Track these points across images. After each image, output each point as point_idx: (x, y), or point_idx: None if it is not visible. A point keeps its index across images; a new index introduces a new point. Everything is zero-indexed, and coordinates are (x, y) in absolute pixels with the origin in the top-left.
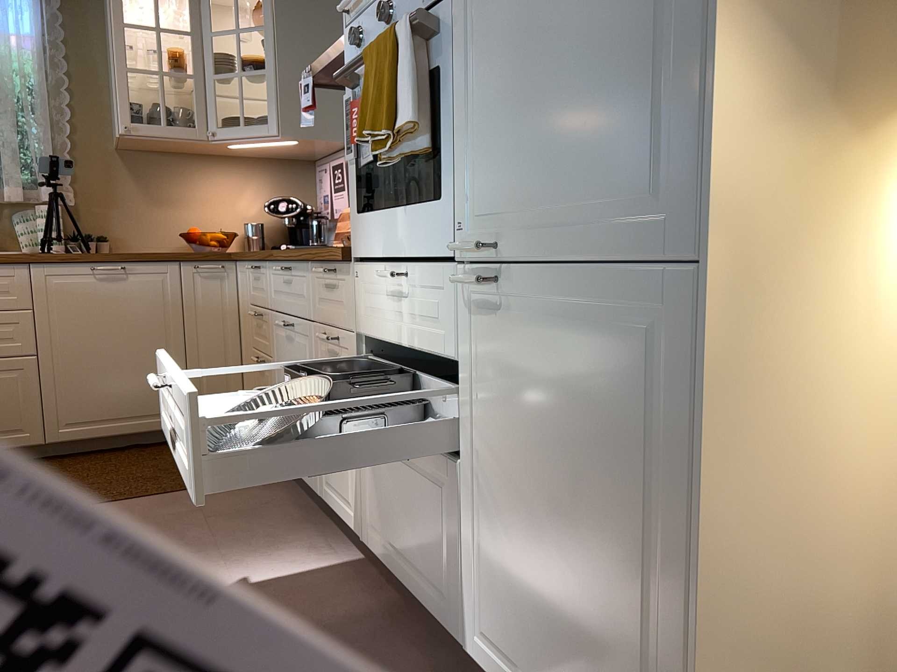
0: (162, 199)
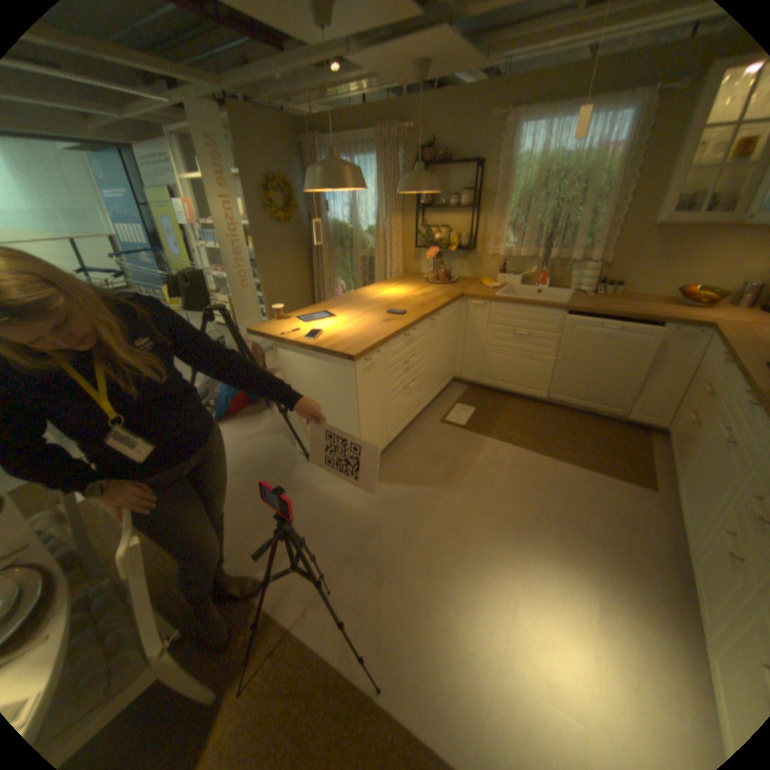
0: (676, 258)
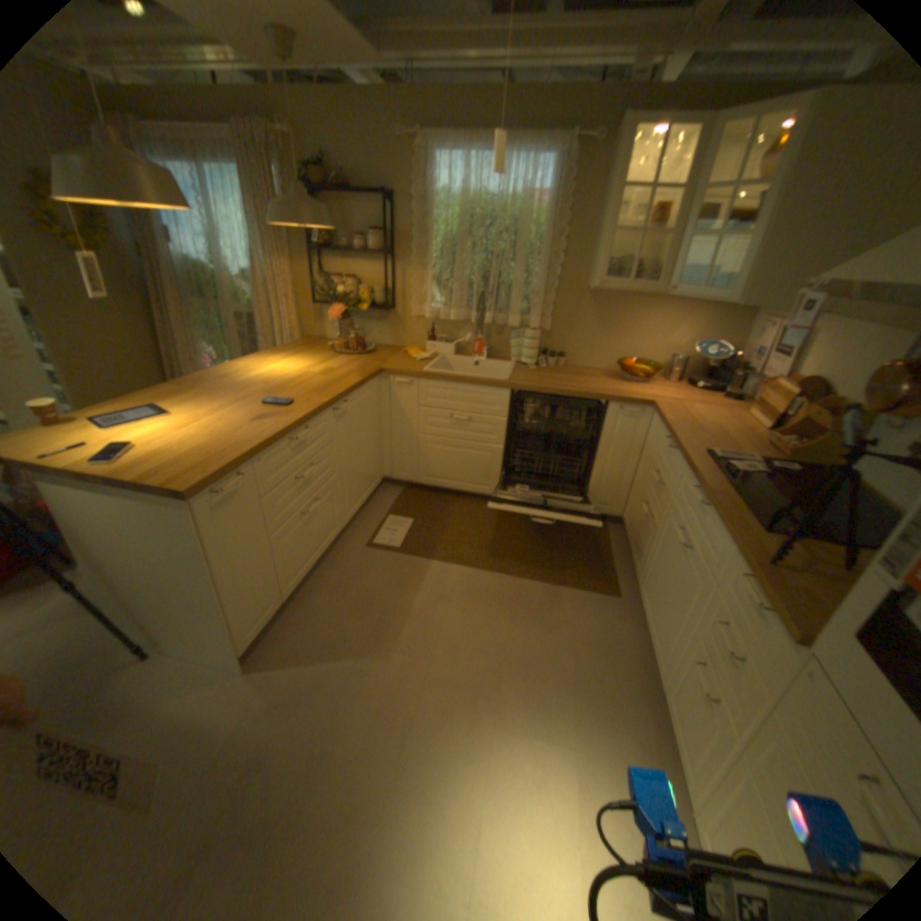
0: (612, 328)
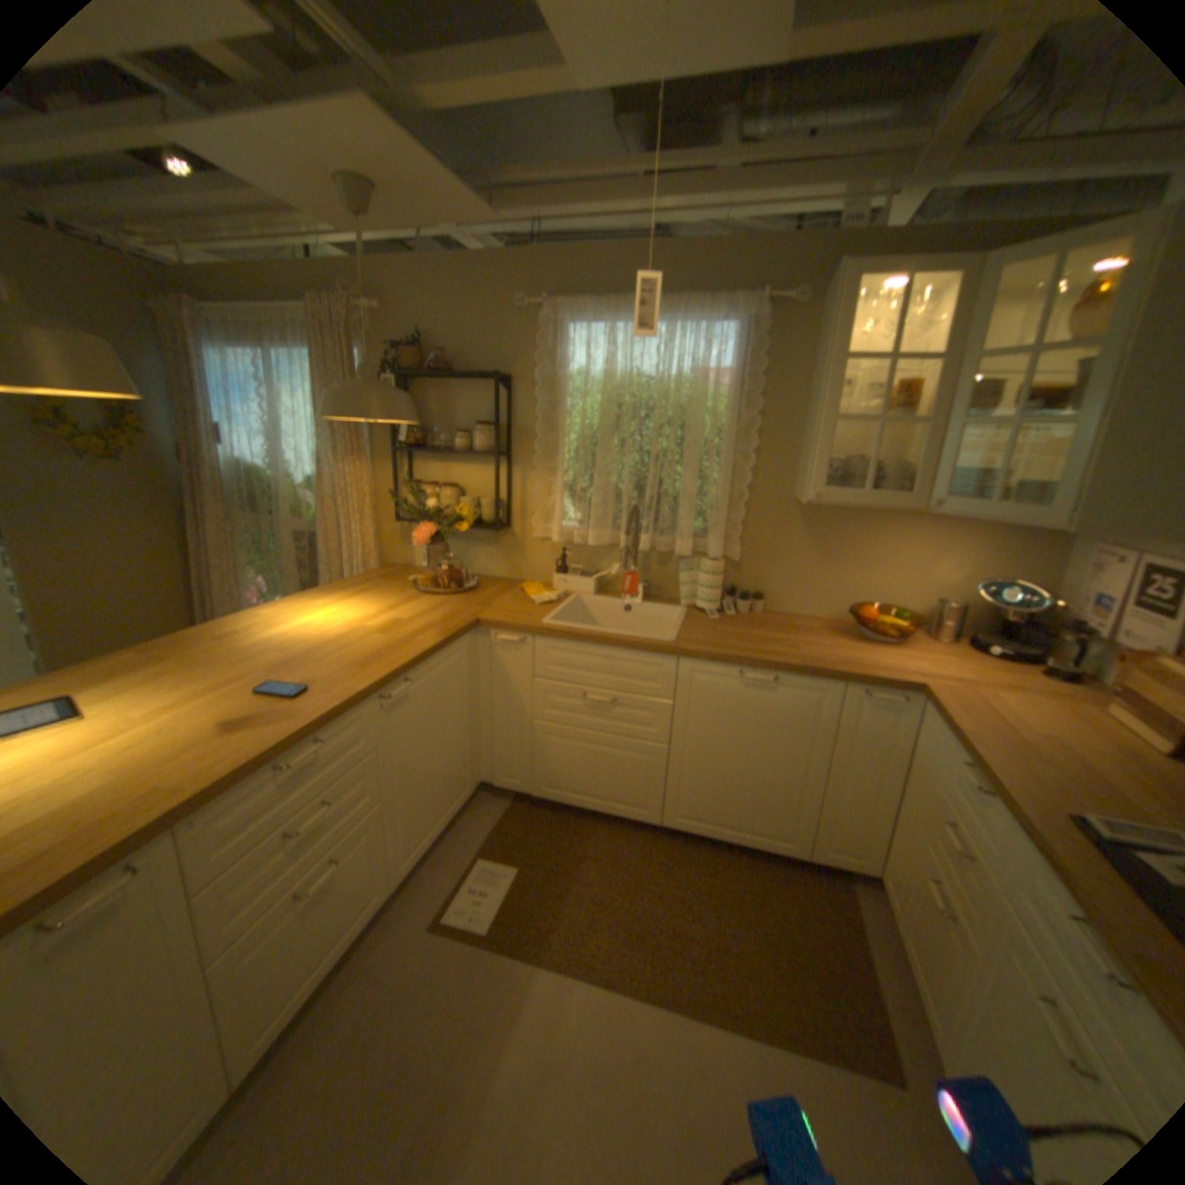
0: (837, 557)
